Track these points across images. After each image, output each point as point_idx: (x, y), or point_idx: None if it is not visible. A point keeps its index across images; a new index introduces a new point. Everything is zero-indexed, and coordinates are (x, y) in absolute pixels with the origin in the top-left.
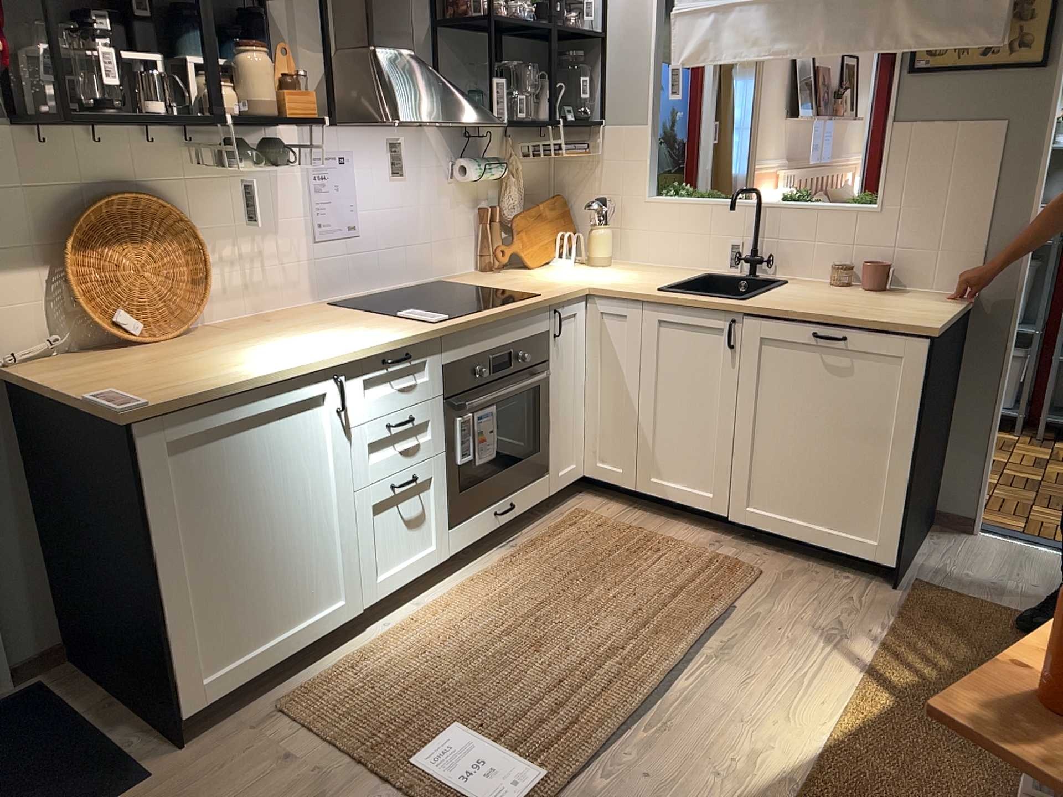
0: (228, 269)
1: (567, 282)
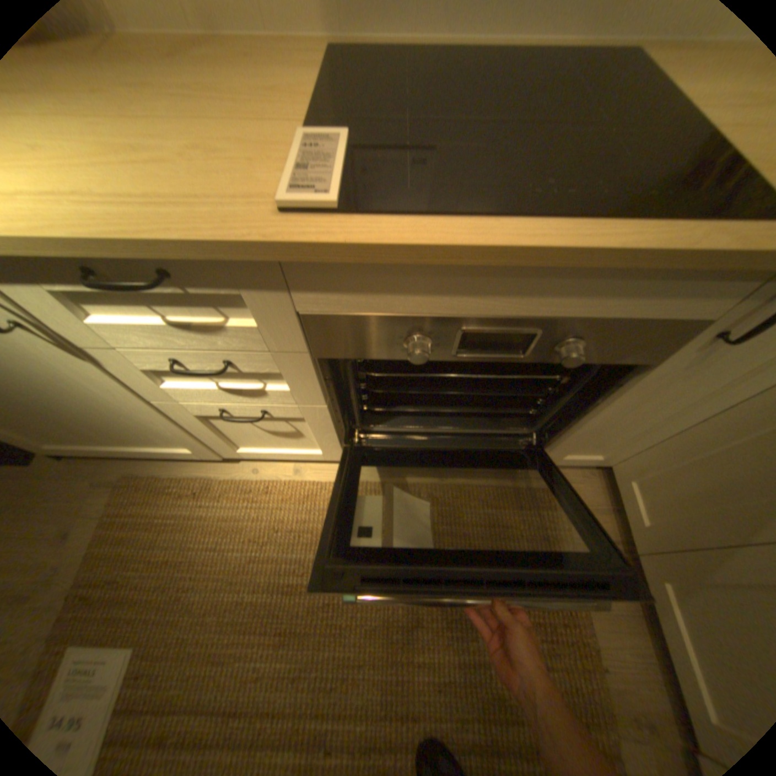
0: None
1: None
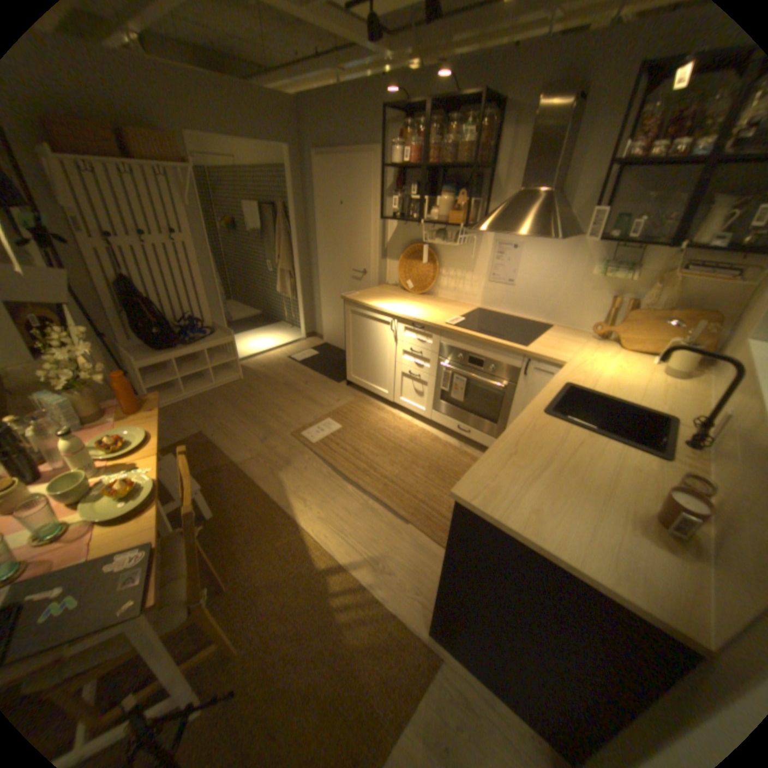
0: (450, 279)
1: (579, 358)
